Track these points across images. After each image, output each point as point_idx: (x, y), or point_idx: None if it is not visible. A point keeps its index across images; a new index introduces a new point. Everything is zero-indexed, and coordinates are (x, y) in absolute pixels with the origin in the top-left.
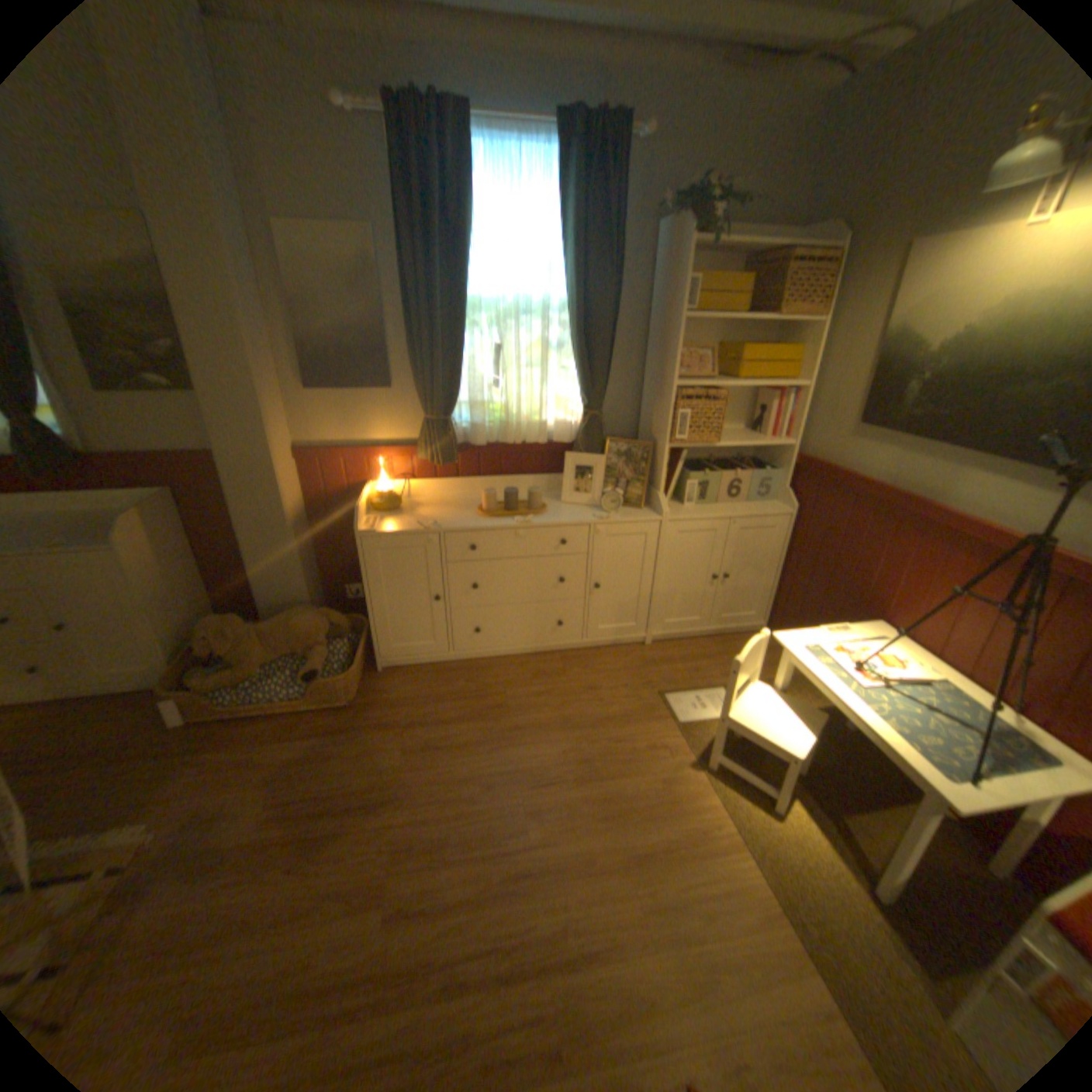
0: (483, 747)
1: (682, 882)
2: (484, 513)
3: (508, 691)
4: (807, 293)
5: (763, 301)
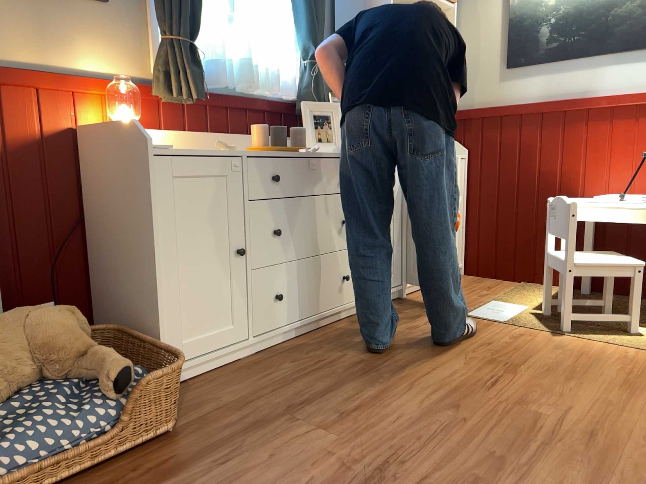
0: (396, 388)
1: None
2: (262, 146)
3: (346, 352)
4: None
5: None
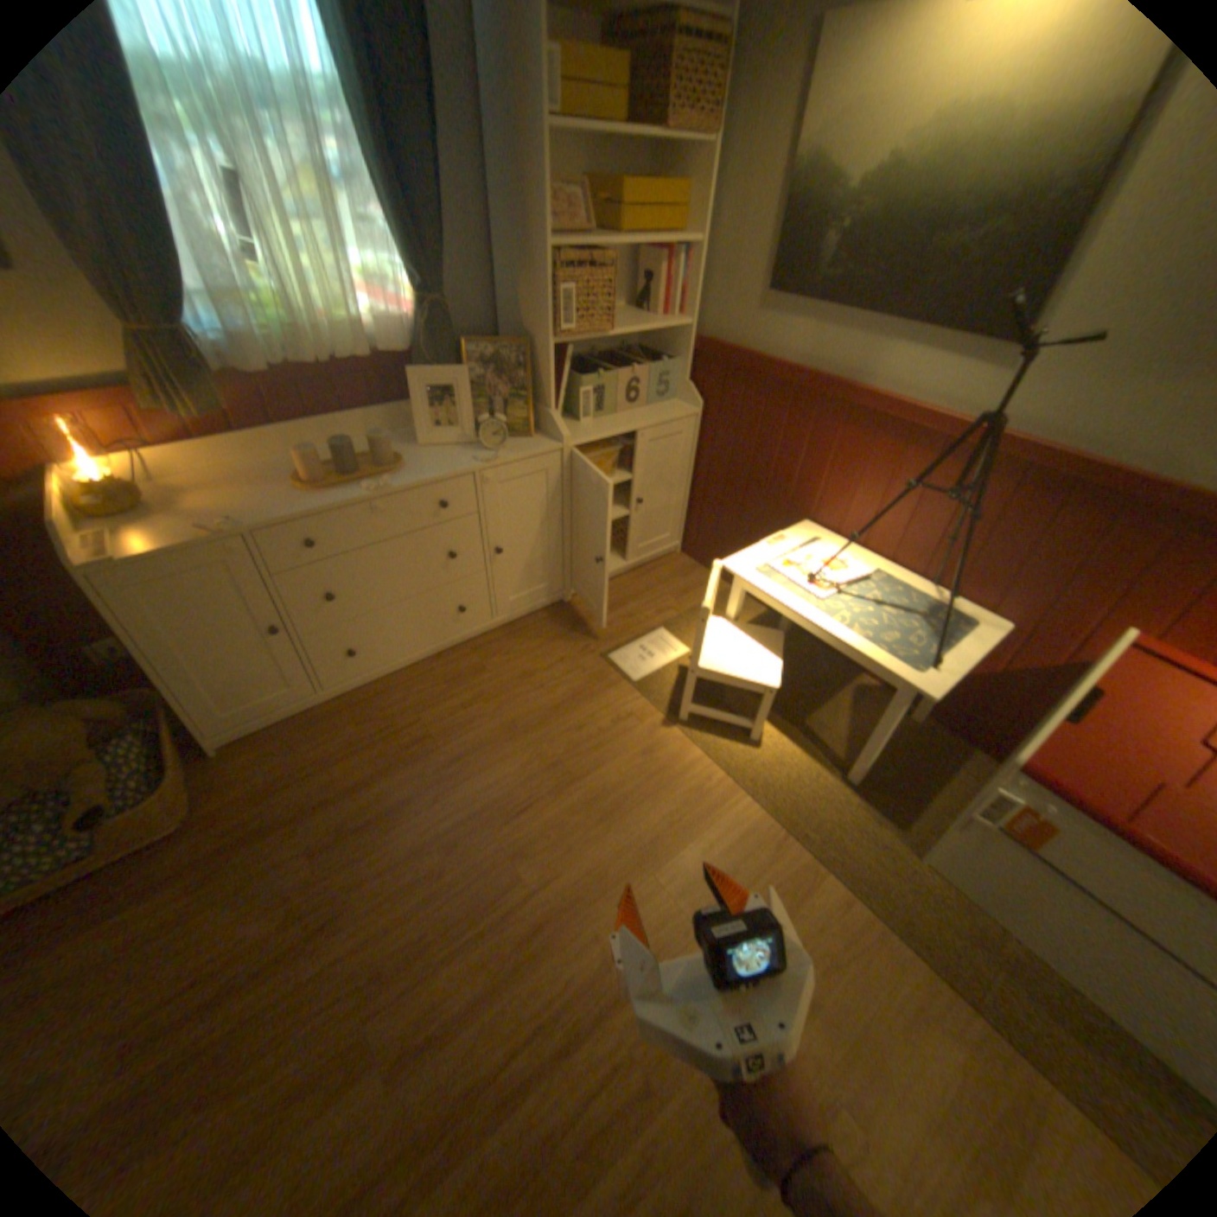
0: (421, 799)
1: (695, 849)
2: (307, 484)
3: (423, 715)
4: (687, 96)
5: (639, 106)
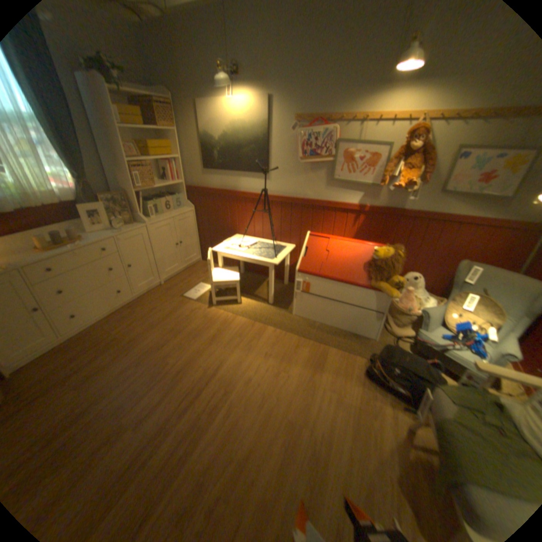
0: (119, 356)
1: (226, 334)
2: (41, 249)
3: (111, 332)
4: (161, 117)
5: (145, 120)
